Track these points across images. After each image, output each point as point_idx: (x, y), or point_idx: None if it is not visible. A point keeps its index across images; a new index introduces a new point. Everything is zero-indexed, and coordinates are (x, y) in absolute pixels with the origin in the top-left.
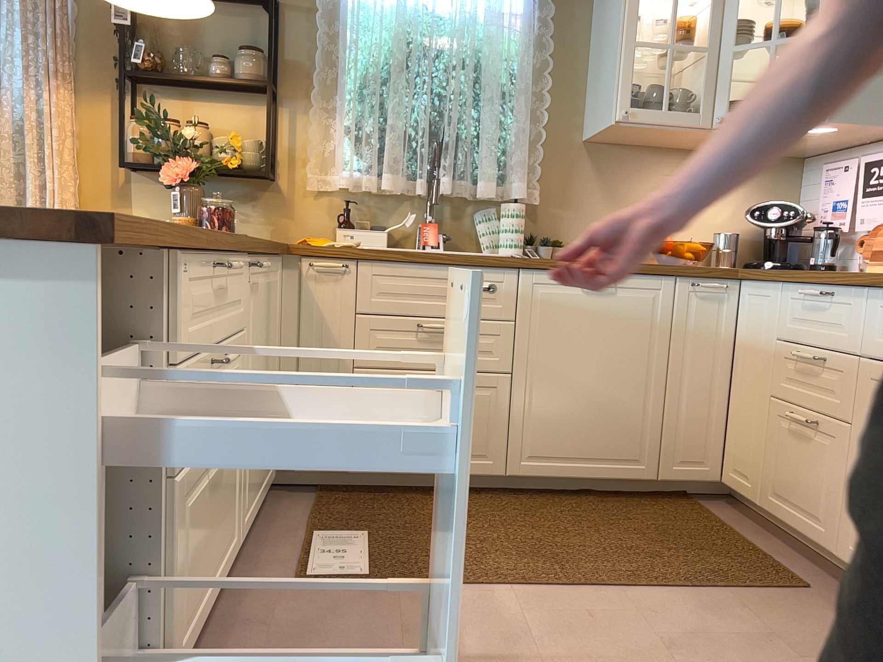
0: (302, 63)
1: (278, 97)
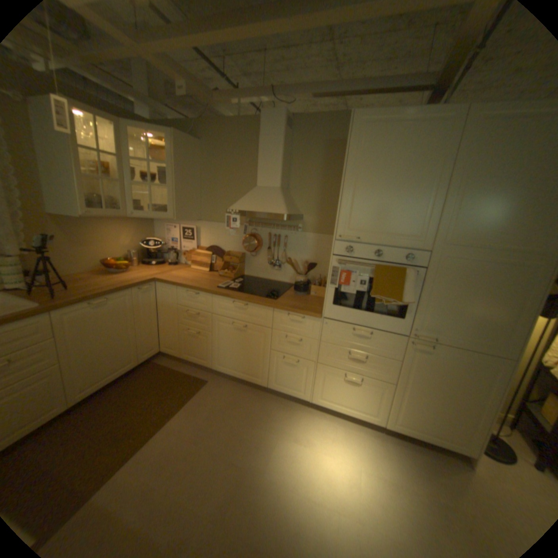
0: None
1: None
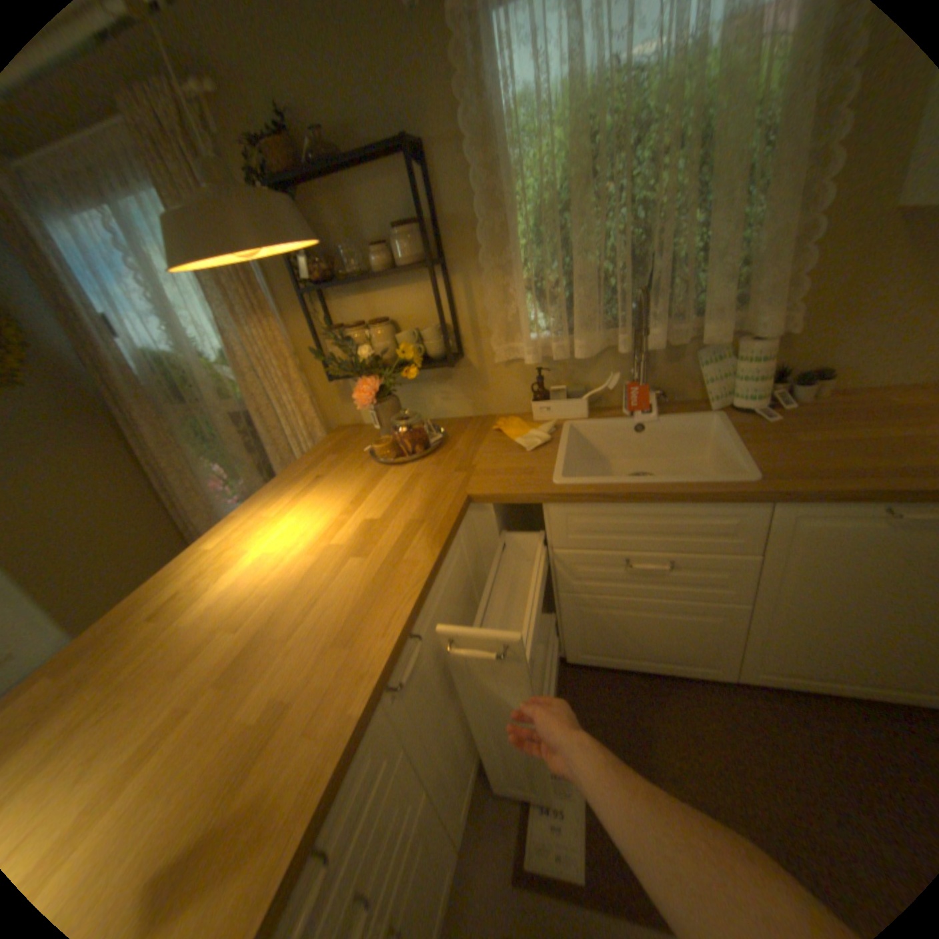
0: (462, 211)
1: (445, 263)
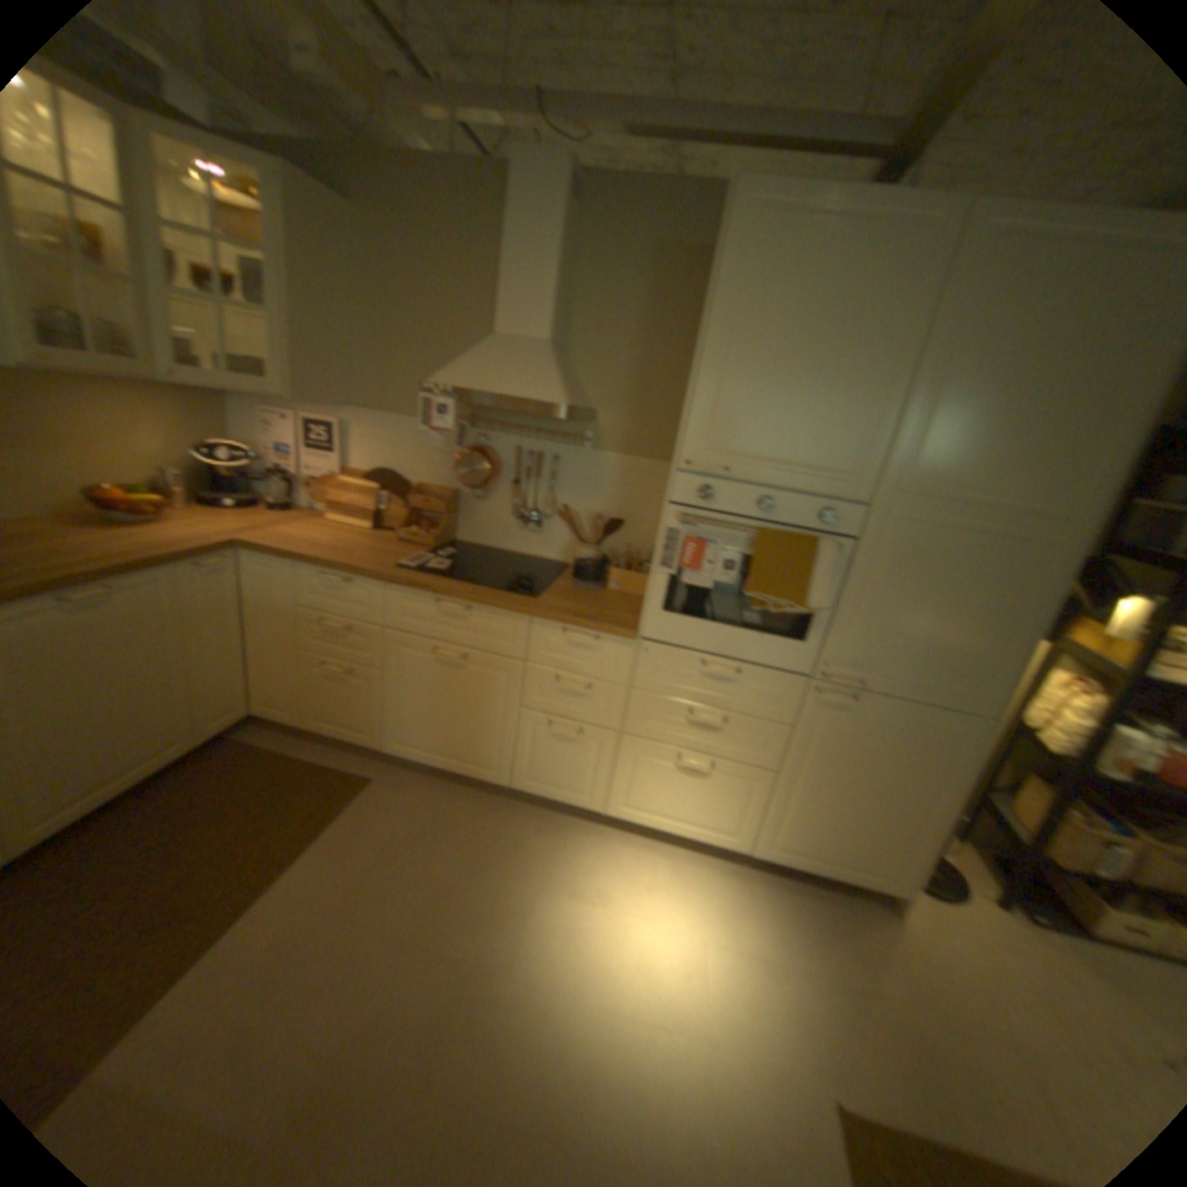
0: None
1: None
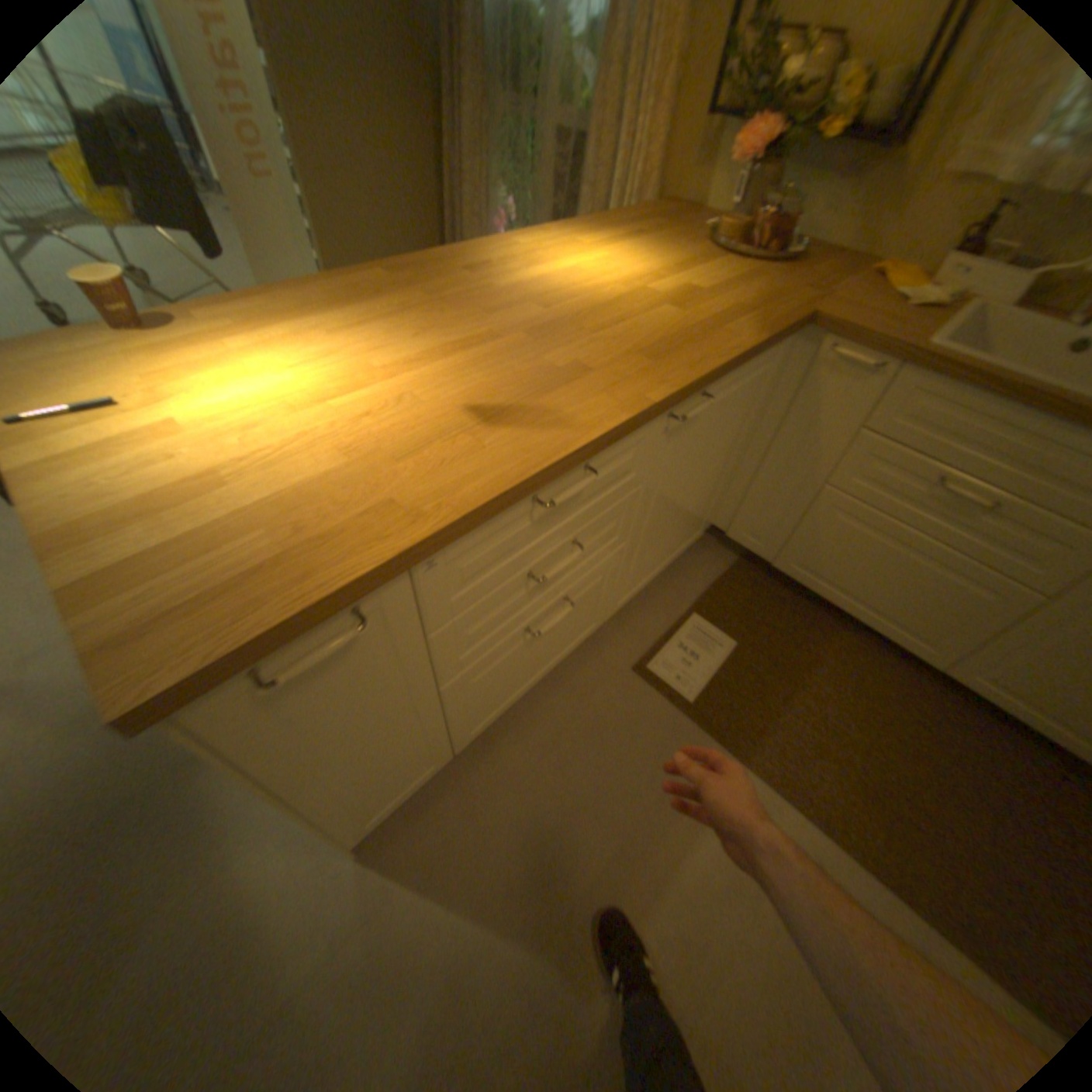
0: None
1: None
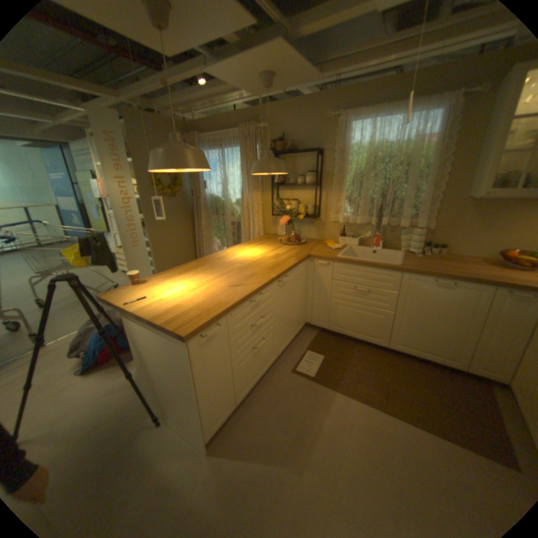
0: (330, 171)
1: (321, 185)
